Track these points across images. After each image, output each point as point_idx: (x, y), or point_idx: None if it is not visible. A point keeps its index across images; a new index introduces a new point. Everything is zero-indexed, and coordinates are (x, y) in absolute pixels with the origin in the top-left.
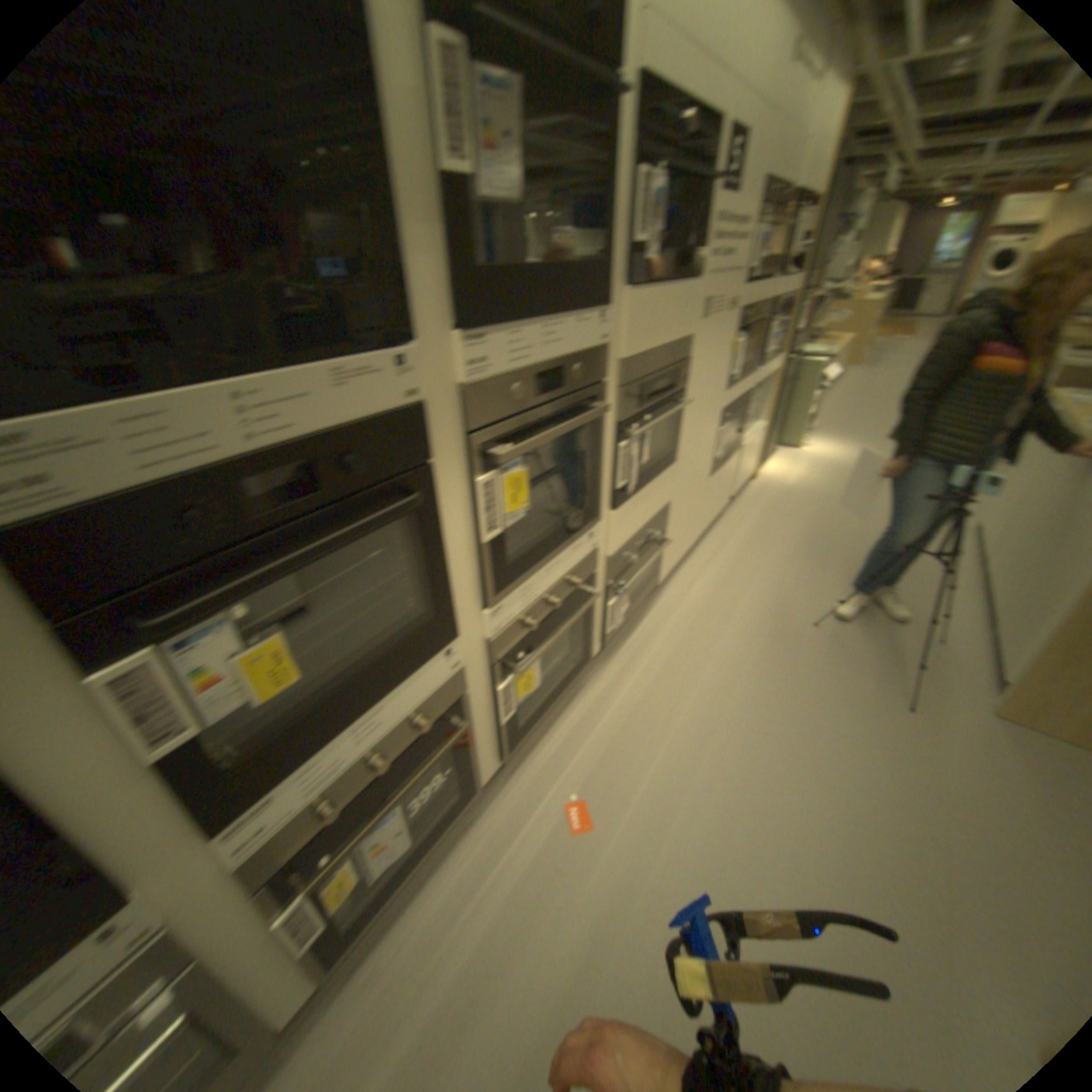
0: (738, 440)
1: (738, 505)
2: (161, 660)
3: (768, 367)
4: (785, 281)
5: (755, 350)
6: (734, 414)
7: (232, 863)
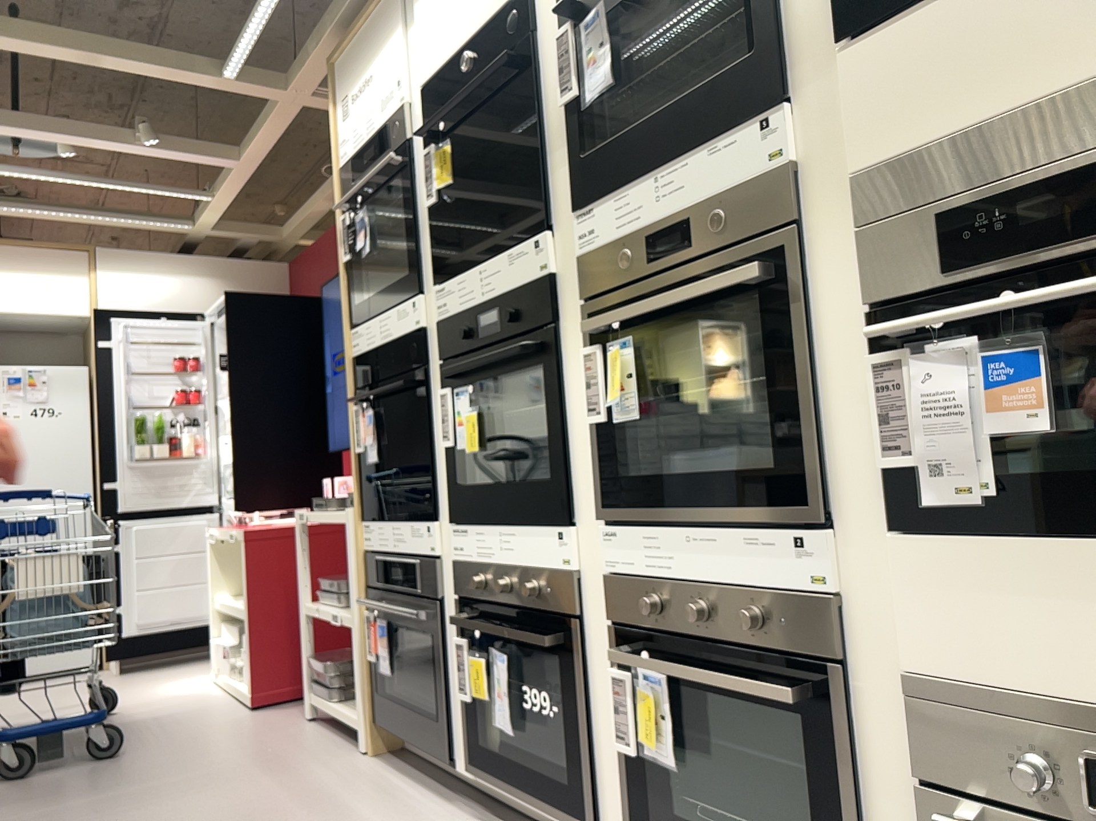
0: None
1: None
2: (450, 399)
3: None
4: None
5: None
6: None
7: (452, 558)
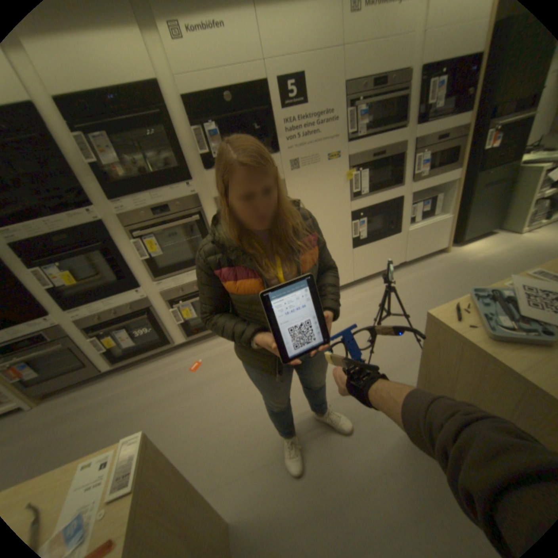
0: (392, 227)
1: (416, 267)
2: (41, 272)
3: (429, 180)
4: (431, 124)
5: (394, 173)
6: (373, 213)
7: (71, 321)
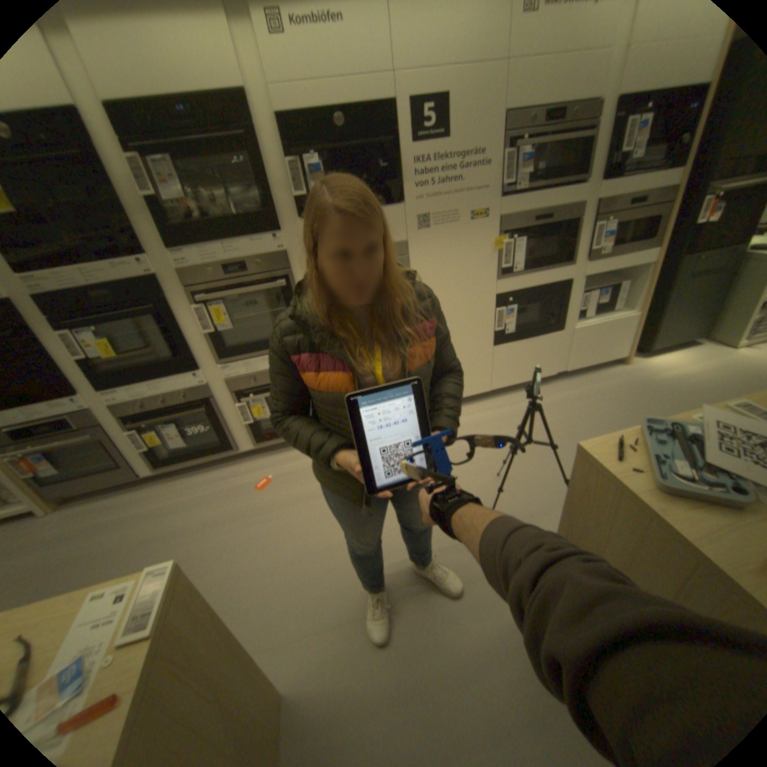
0: (551, 322)
1: (581, 381)
2: (71, 337)
3: (611, 261)
4: (623, 181)
5: (562, 246)
6: (527, 299)
7: (105, 406)
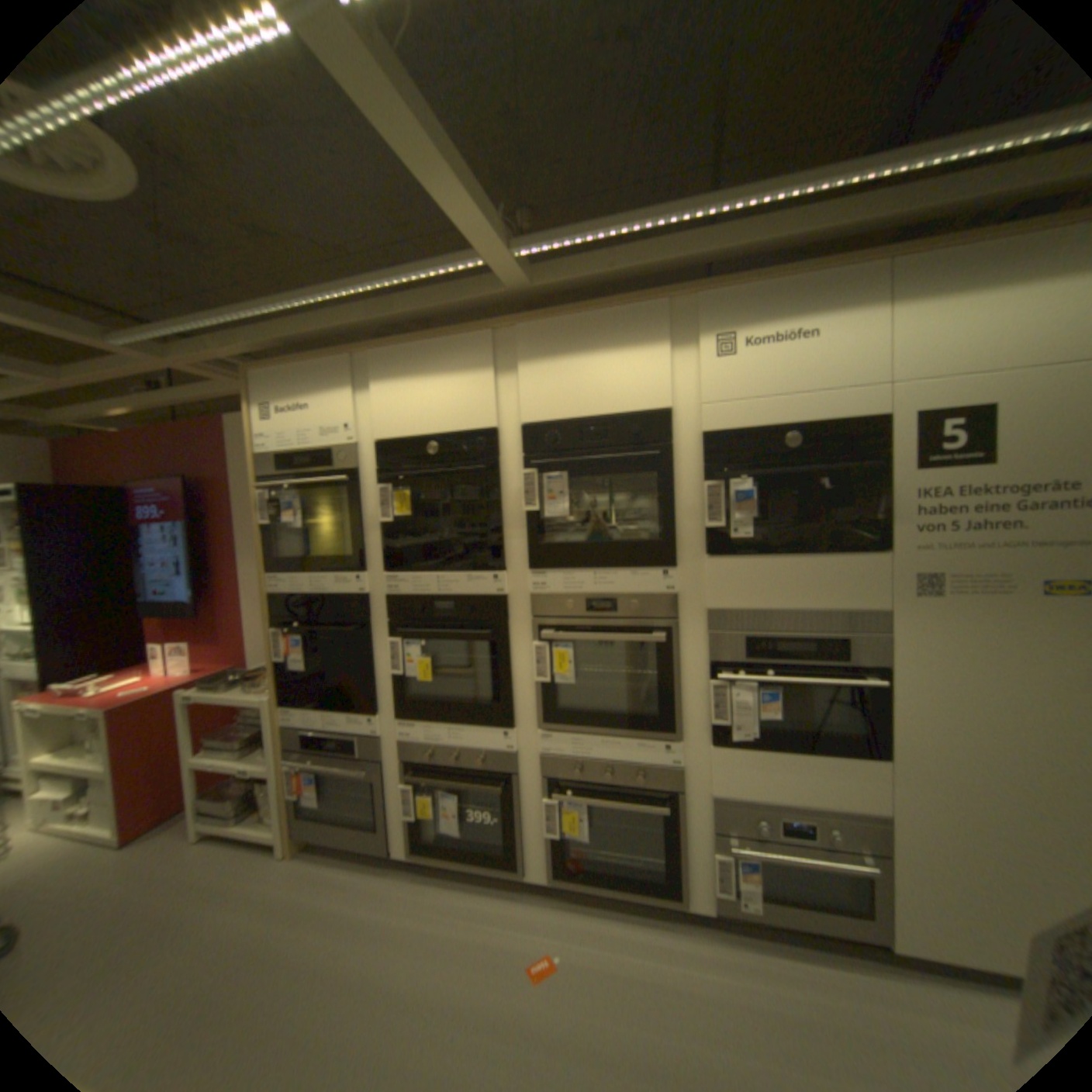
0: None
1: None
2: (400, 649)
3: None
4: None
5: None
6: None
7: (396, 742)
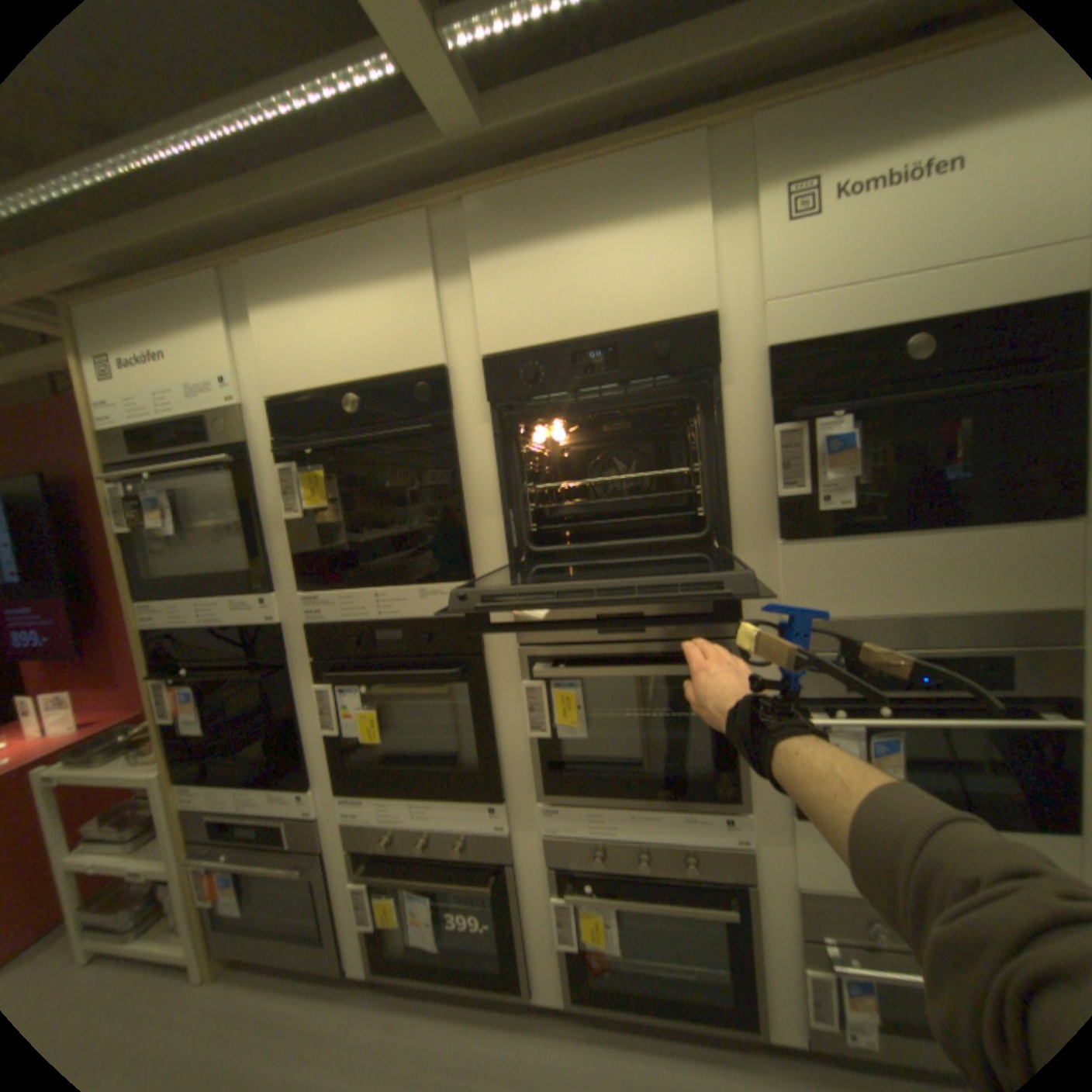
0: None
1: None
2: (332, 696)
3: None
4: None
5: None
6: None
7: (339, 824)
